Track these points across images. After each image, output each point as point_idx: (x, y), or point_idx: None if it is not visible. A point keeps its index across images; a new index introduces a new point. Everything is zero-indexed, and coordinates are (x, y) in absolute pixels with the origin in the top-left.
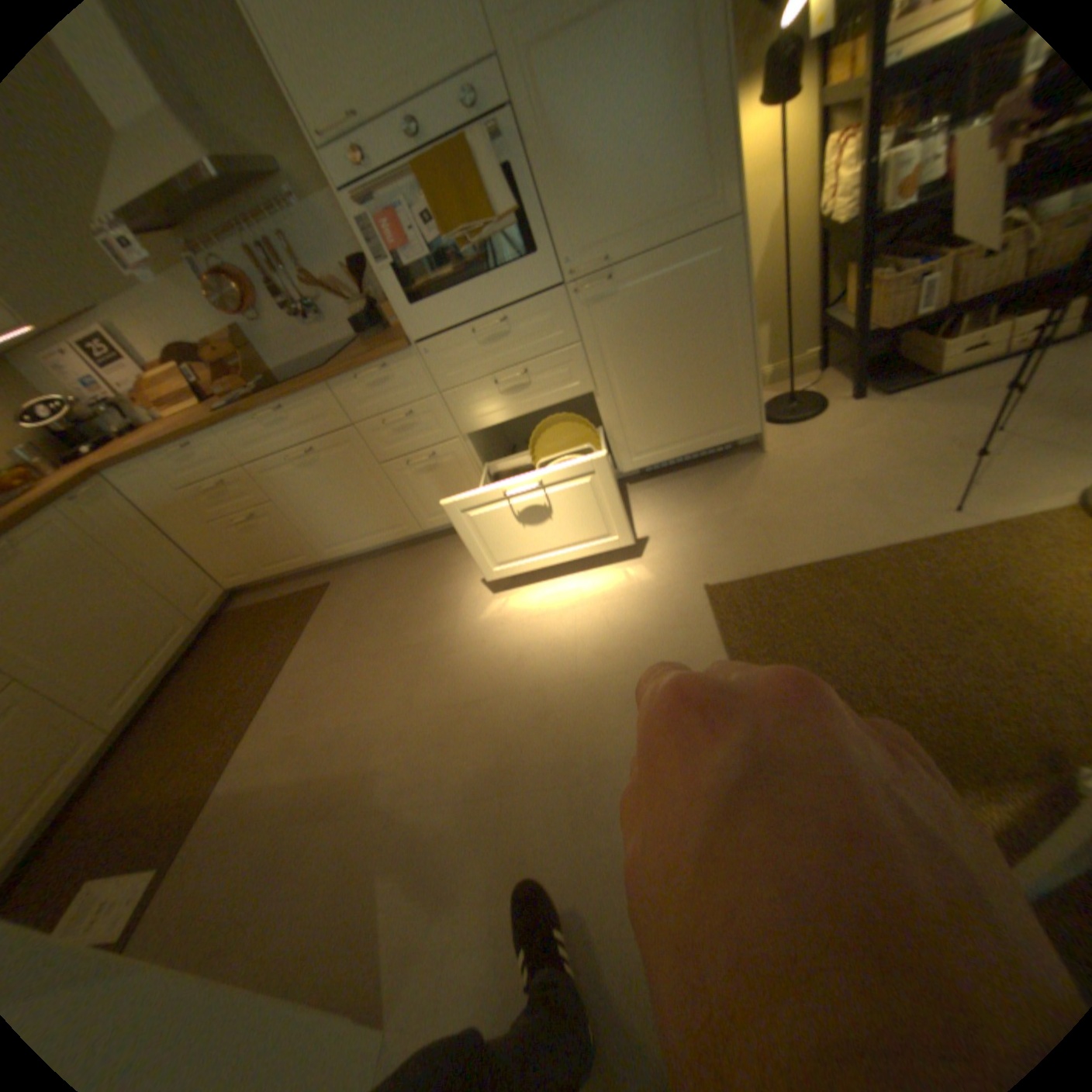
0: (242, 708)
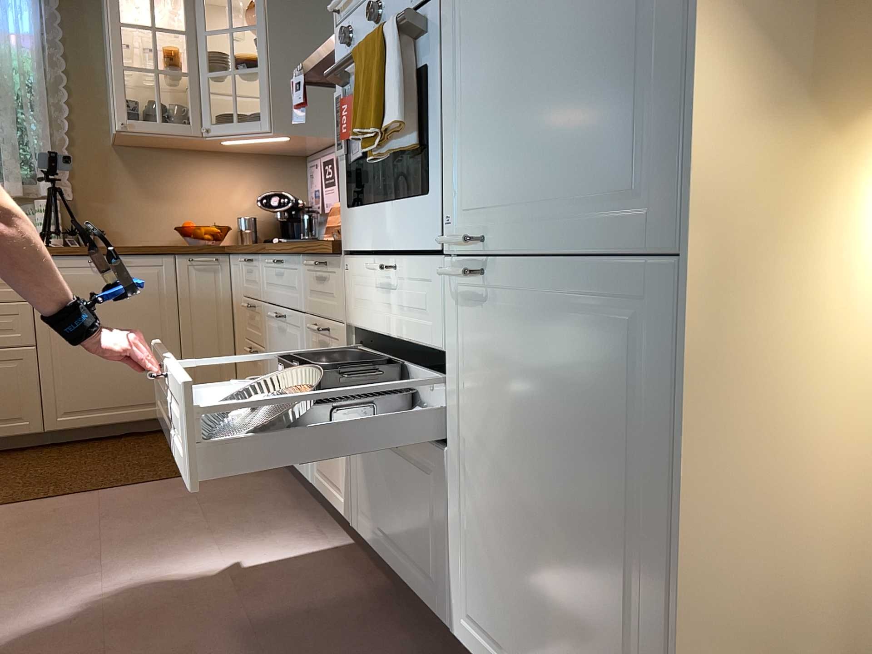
0: (56, 490)
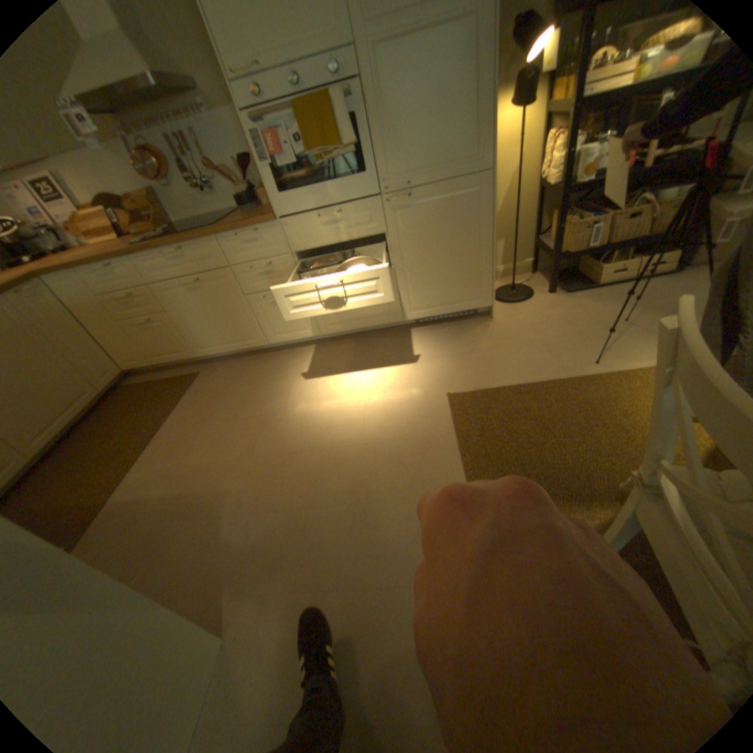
0: (132, 449)
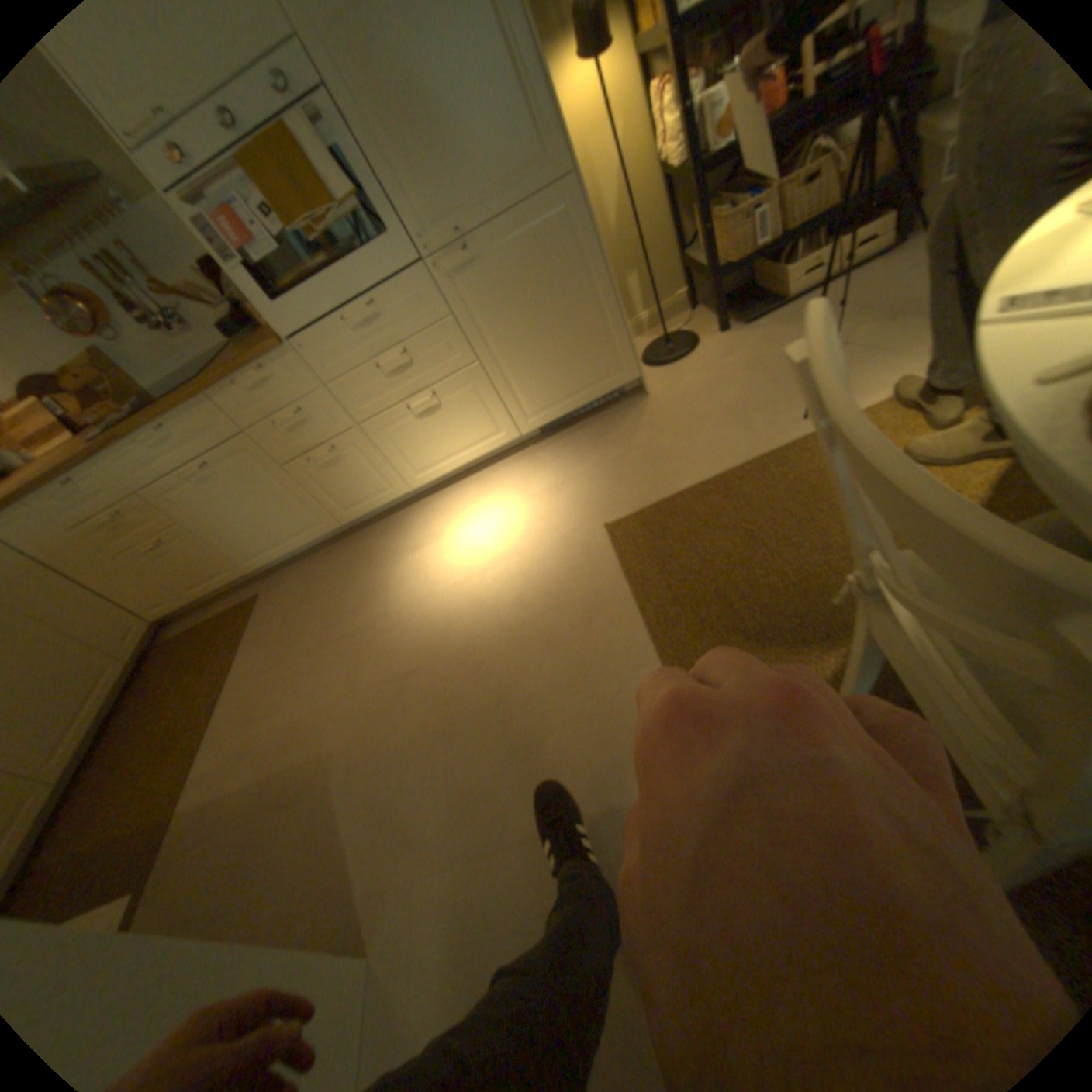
0: (193, 731)
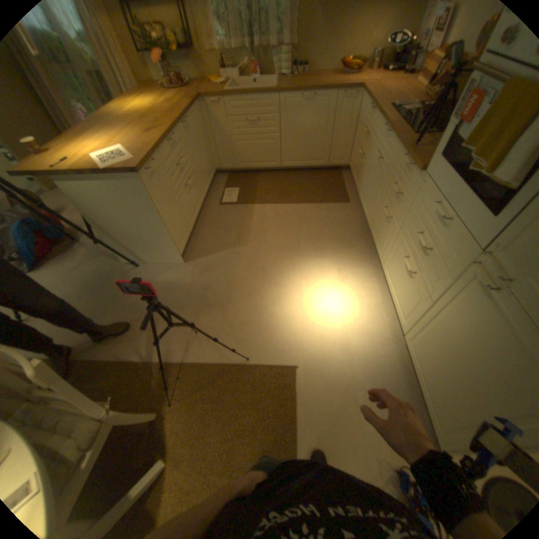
0: (284, 199)
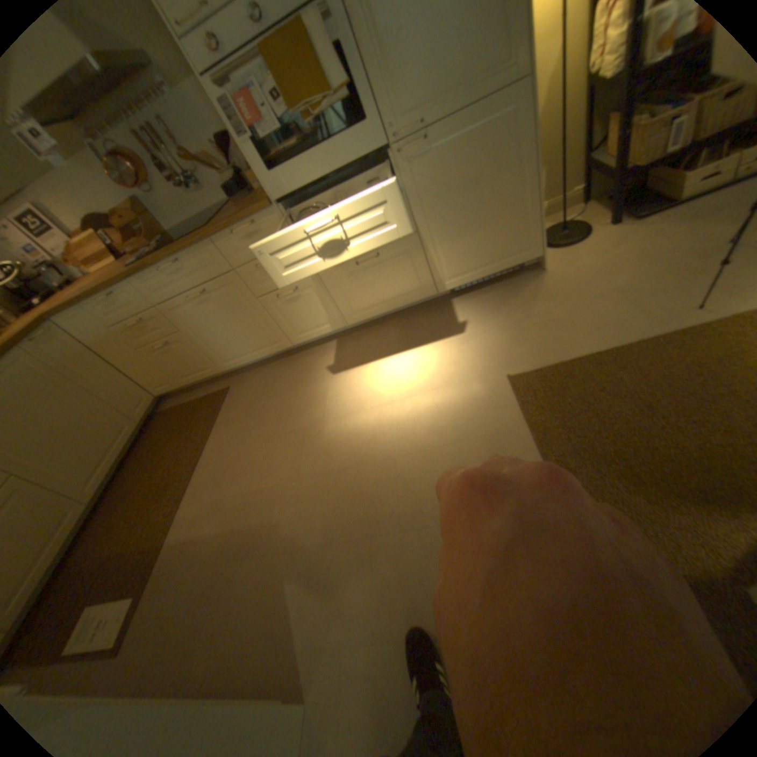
0: (179, 482)
